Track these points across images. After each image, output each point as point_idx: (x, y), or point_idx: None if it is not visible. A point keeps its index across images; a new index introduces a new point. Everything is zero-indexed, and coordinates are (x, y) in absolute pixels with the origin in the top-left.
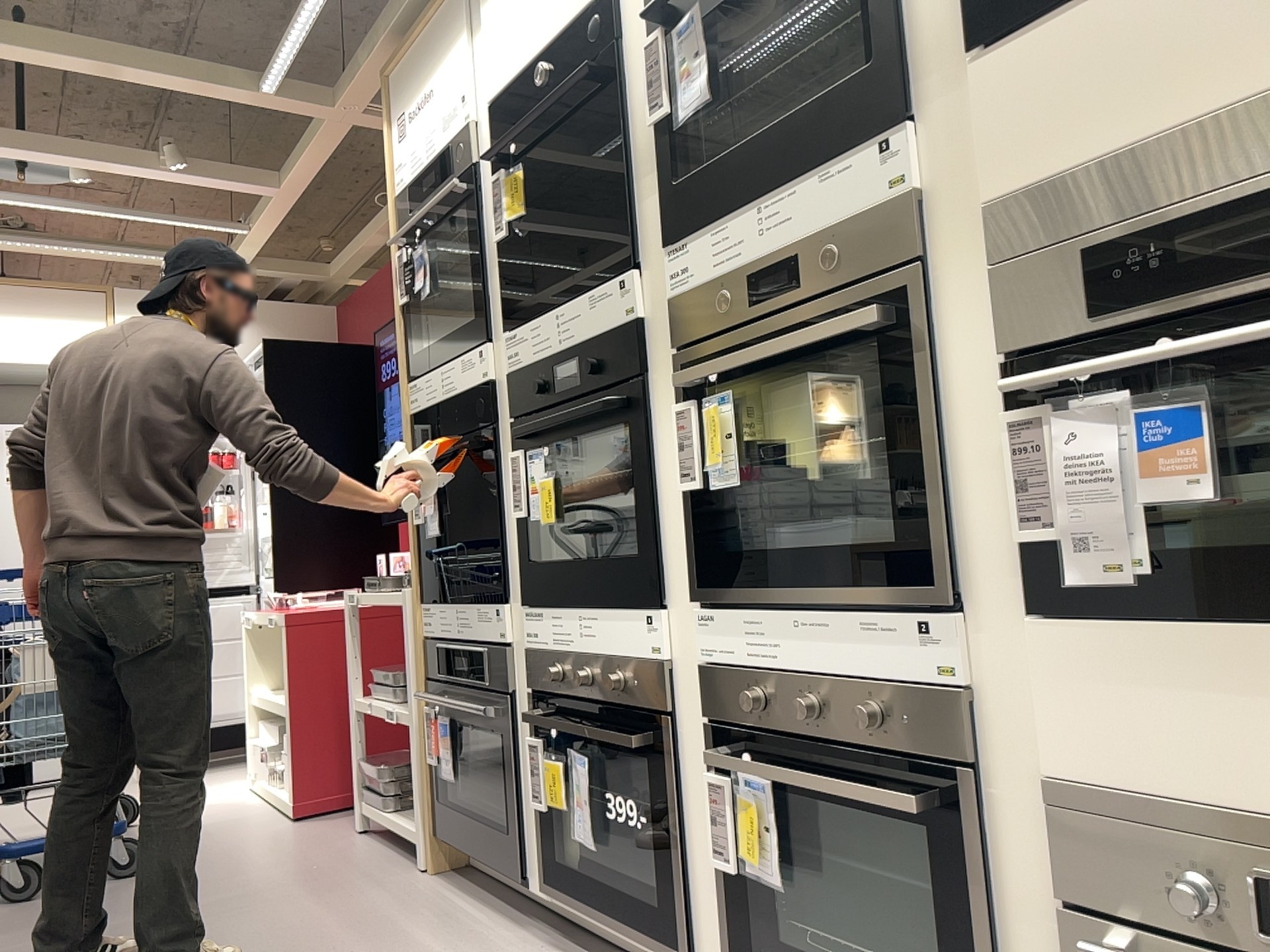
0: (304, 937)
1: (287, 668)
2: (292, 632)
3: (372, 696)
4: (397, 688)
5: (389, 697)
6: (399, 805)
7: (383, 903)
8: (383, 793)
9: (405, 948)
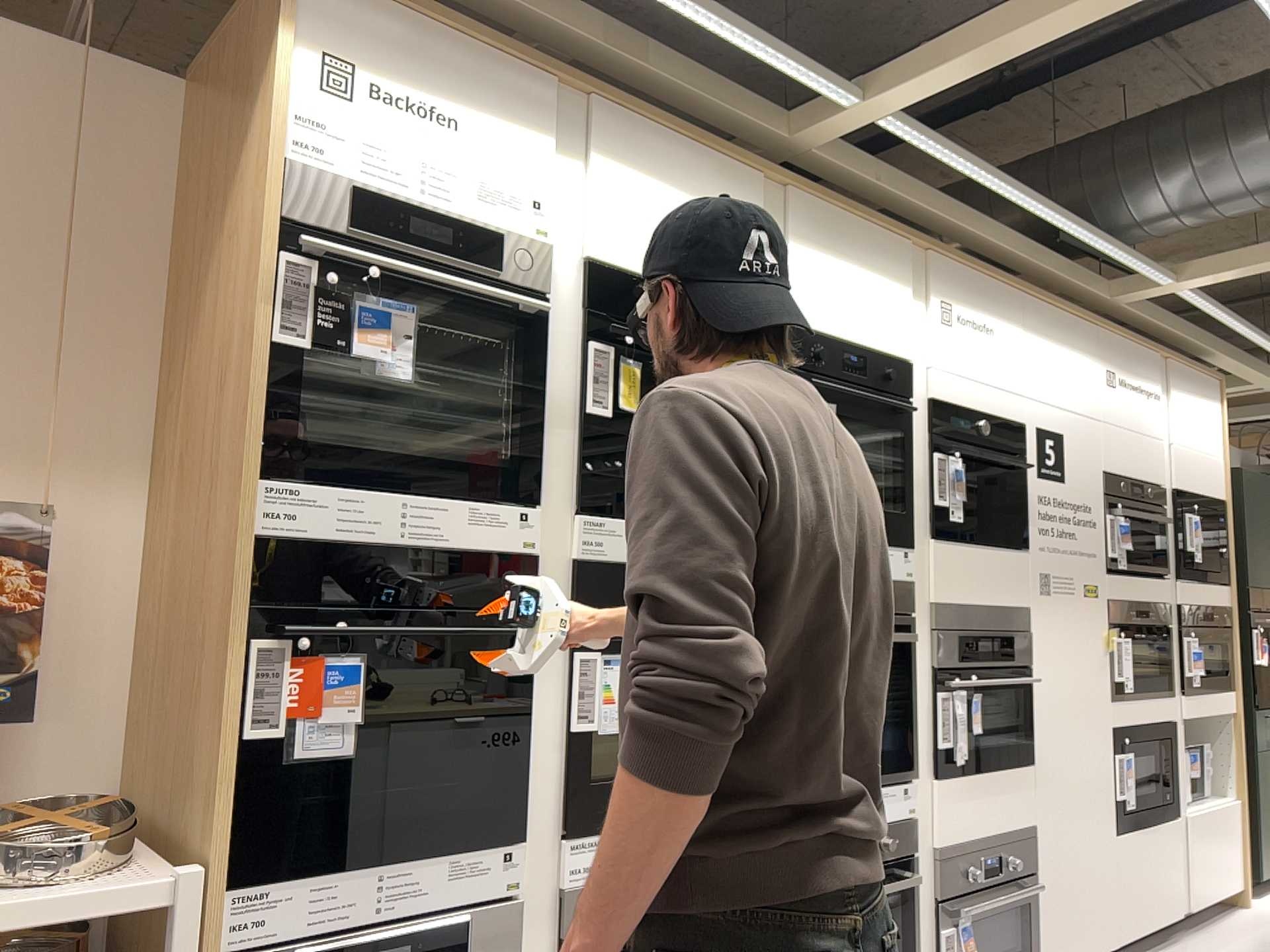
0: None
1: None
2: None
3: None
4: None
5: None
6: None
7: None
8: None
9: None
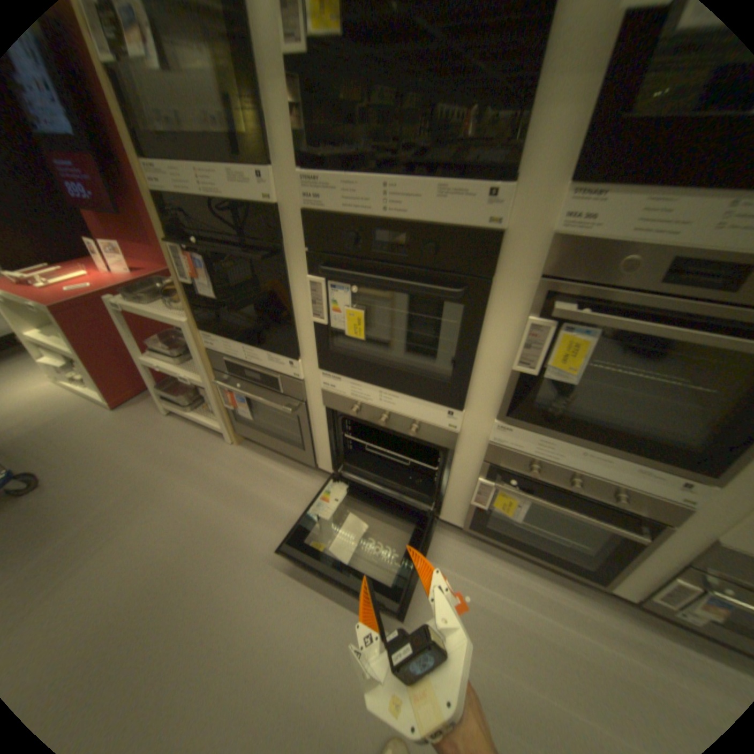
0: (205, 516)
1: (58, 330)
2: (59, 317)
3: (149, 354)
4: (176, 358)
5: (167, 358)
6: (192, 406)
7: (229, 476)
8: (181, 404)
9: (269, 510)
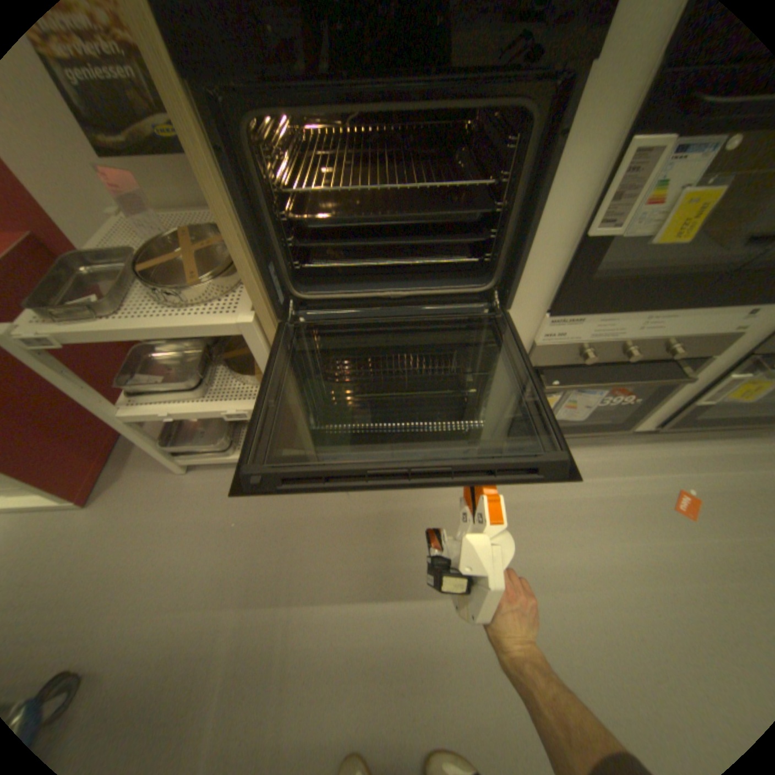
0: (374, 567)
1: None
2: None
3: (123, 399)
4: (196, 387)
5: (167, 394)
6: (228, 443)
7: (354, 504)
8: (213, 448)
9: (440, 516)
